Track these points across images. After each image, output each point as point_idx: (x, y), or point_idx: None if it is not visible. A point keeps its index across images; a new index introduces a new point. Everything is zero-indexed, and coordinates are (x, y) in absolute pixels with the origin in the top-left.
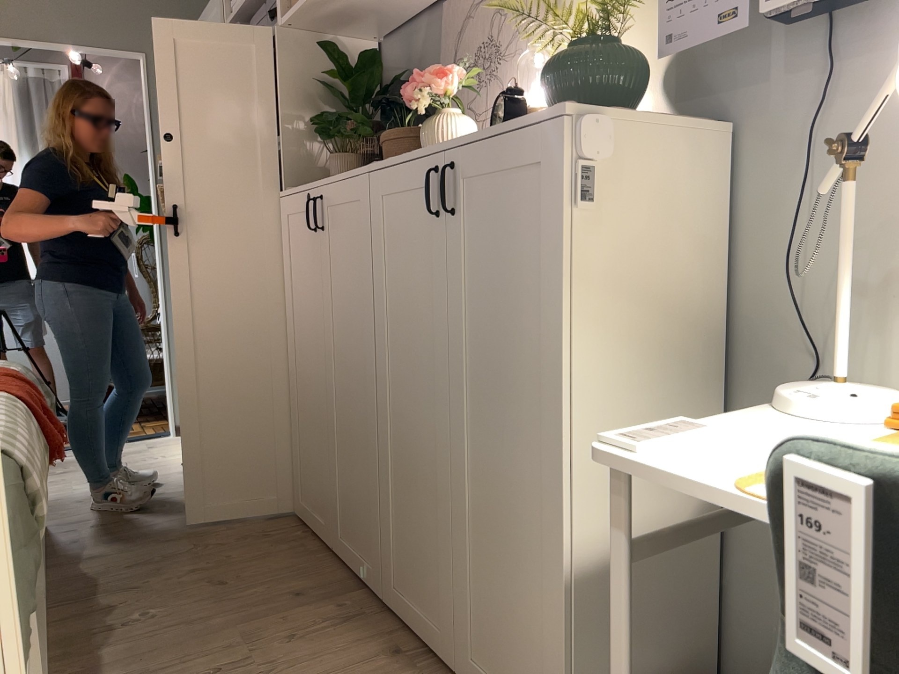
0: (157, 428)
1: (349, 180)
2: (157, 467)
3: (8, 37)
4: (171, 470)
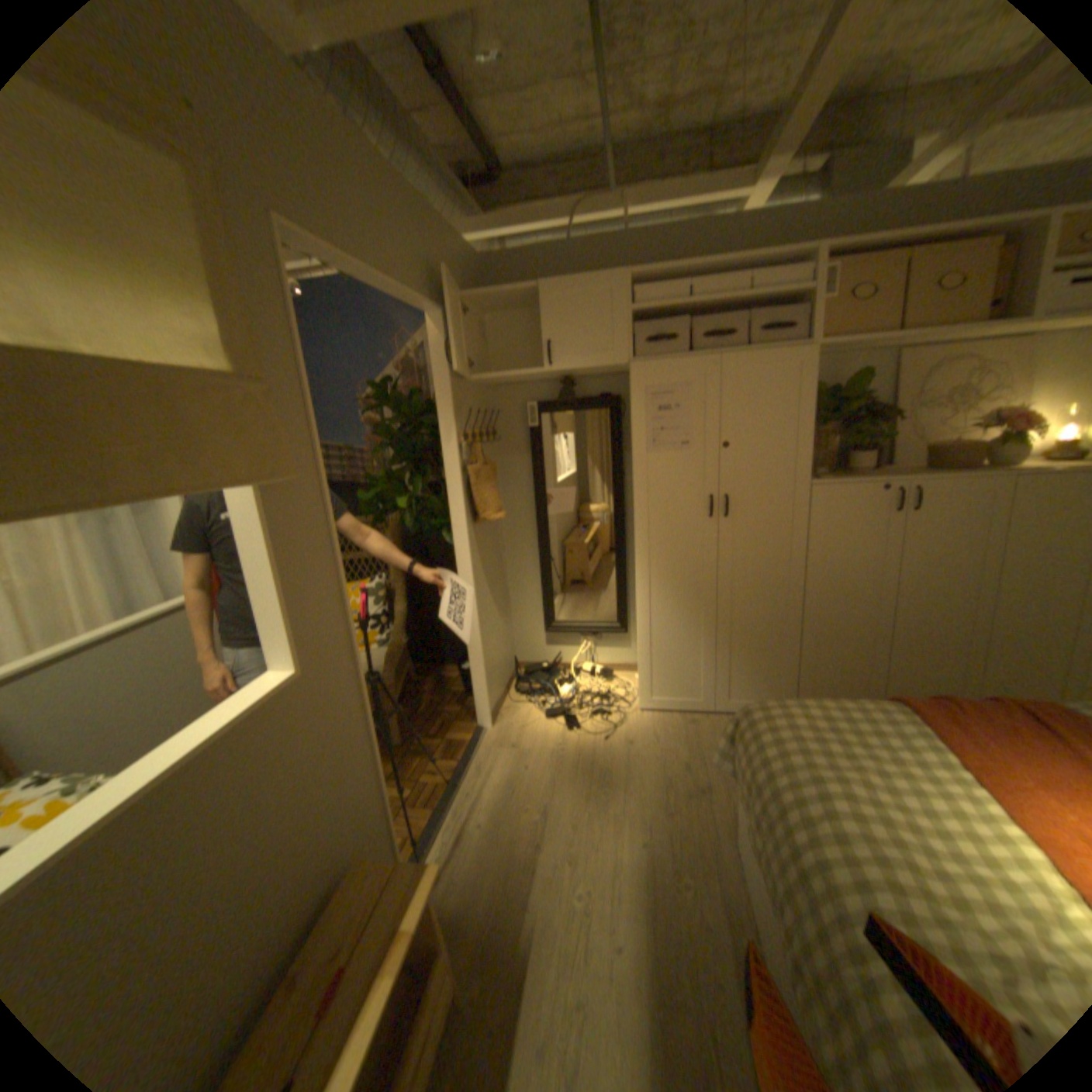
0: (455, 732)
1: (980, 480)
2: (597, 755)
3: (362, 267)
4: (615, 749)
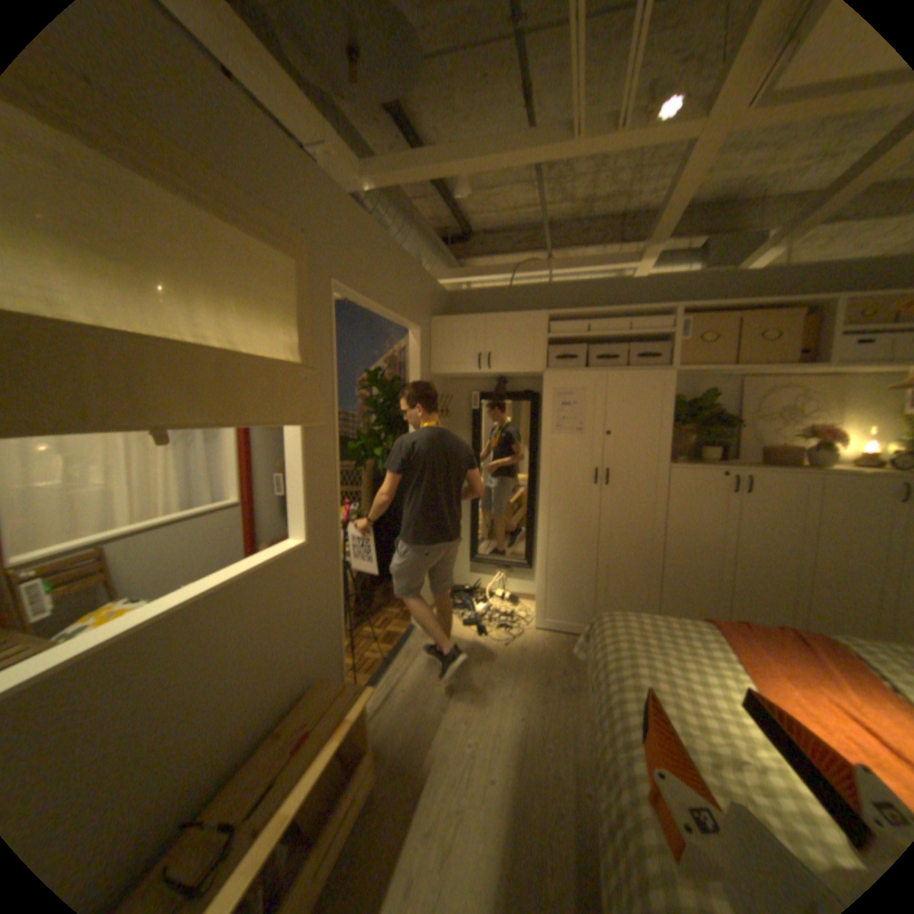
0: (393, 627)
1: (796, 476)
2: (497, 656)
3: (374, 306)
4: (511, 654)
